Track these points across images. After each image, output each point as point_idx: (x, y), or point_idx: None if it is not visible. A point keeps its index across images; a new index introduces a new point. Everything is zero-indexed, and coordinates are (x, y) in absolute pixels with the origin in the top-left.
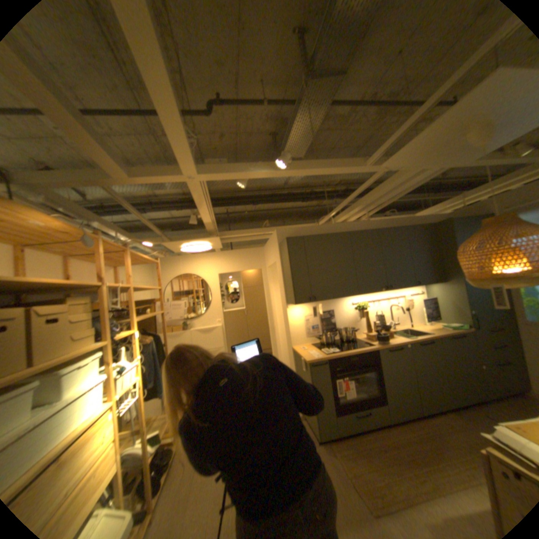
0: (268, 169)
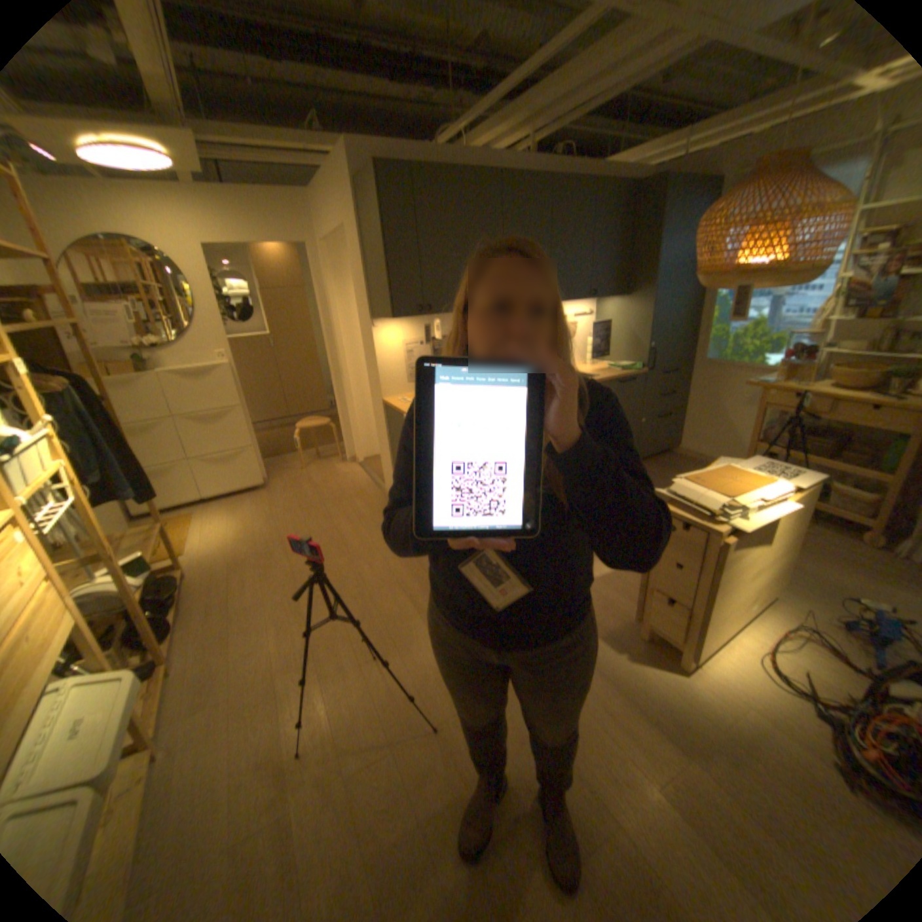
0: None
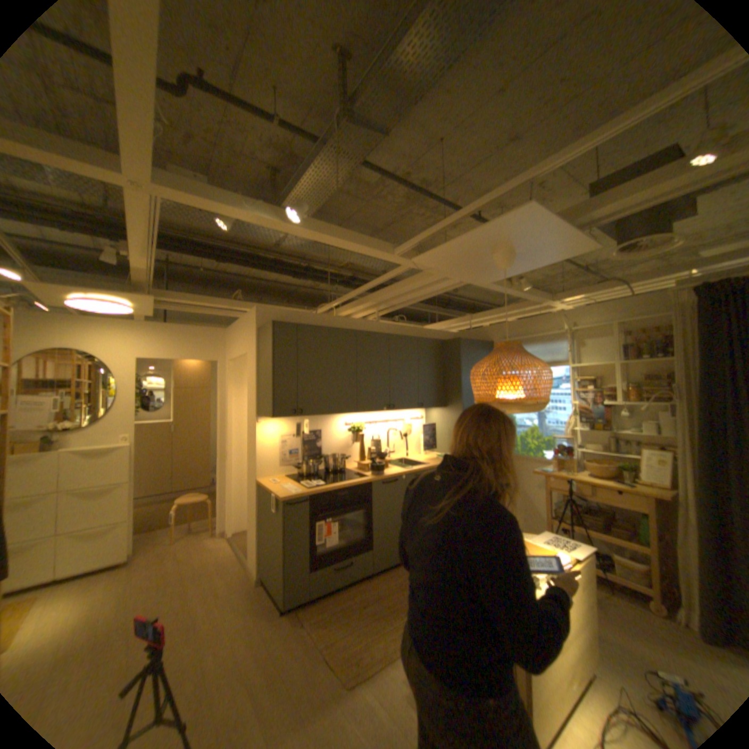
0: (273, 216)
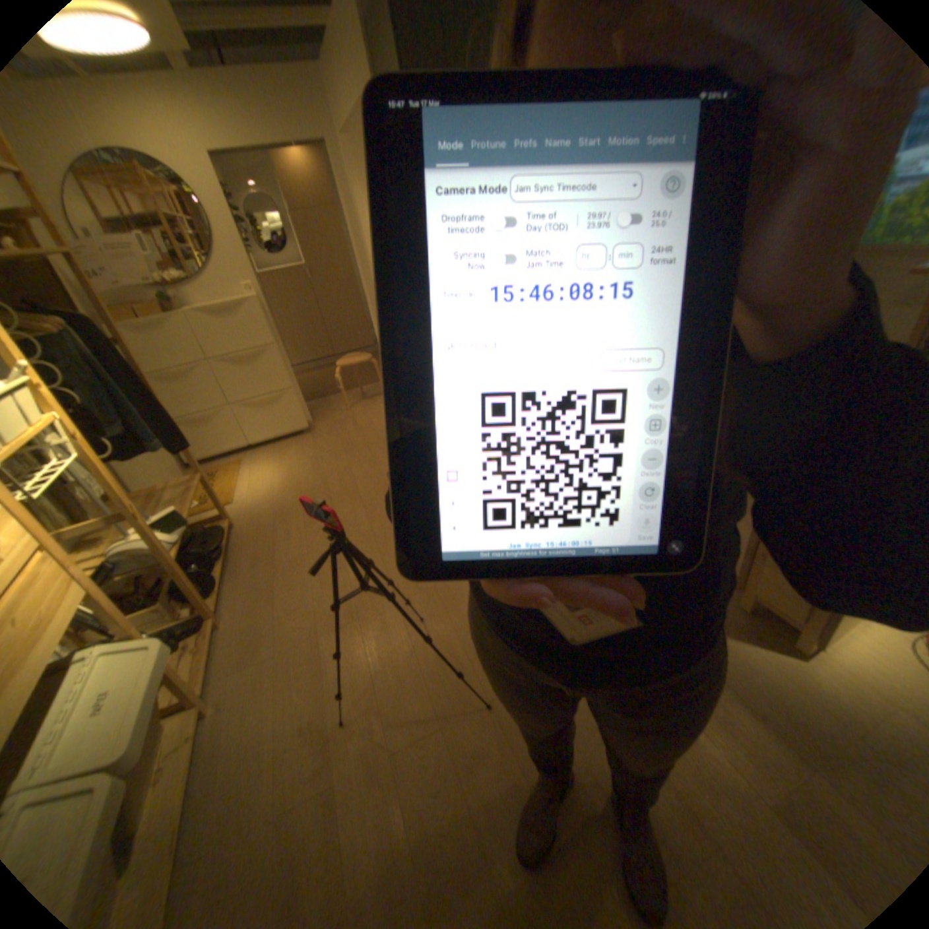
0: None
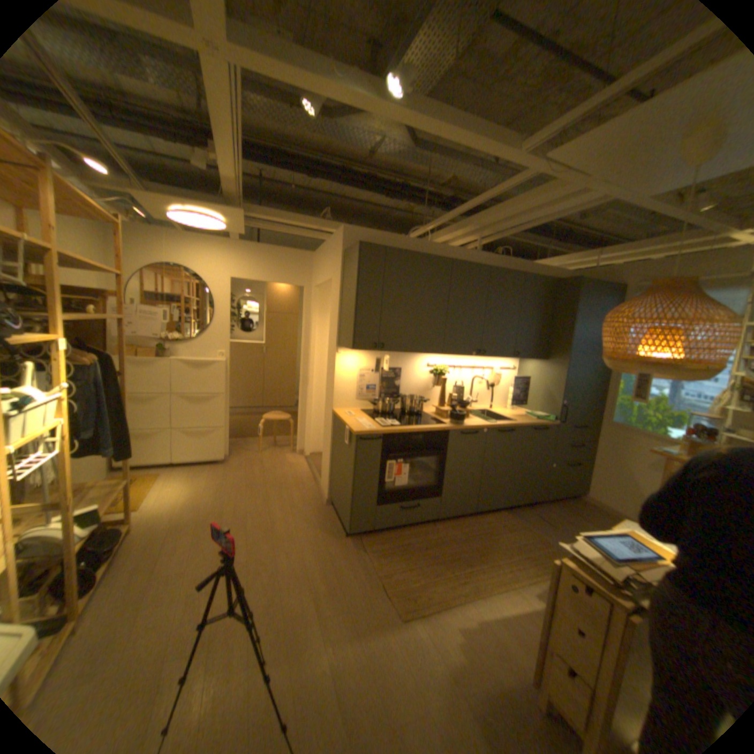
0: (369, 90)
